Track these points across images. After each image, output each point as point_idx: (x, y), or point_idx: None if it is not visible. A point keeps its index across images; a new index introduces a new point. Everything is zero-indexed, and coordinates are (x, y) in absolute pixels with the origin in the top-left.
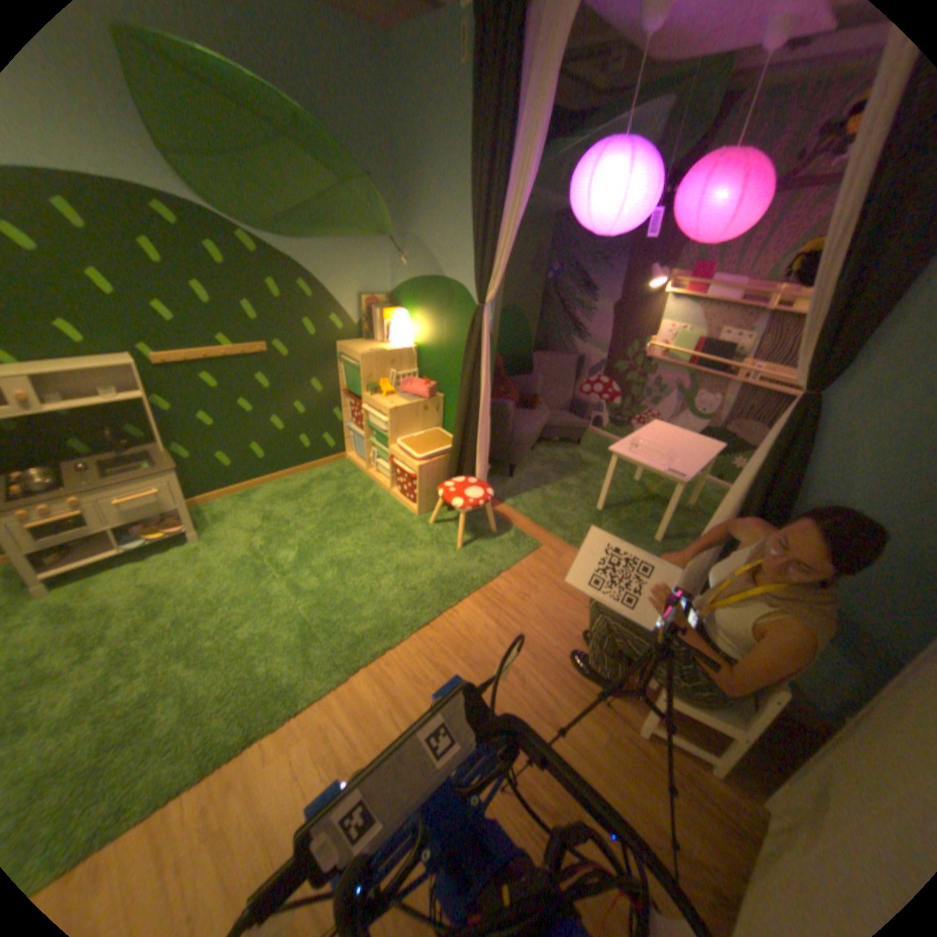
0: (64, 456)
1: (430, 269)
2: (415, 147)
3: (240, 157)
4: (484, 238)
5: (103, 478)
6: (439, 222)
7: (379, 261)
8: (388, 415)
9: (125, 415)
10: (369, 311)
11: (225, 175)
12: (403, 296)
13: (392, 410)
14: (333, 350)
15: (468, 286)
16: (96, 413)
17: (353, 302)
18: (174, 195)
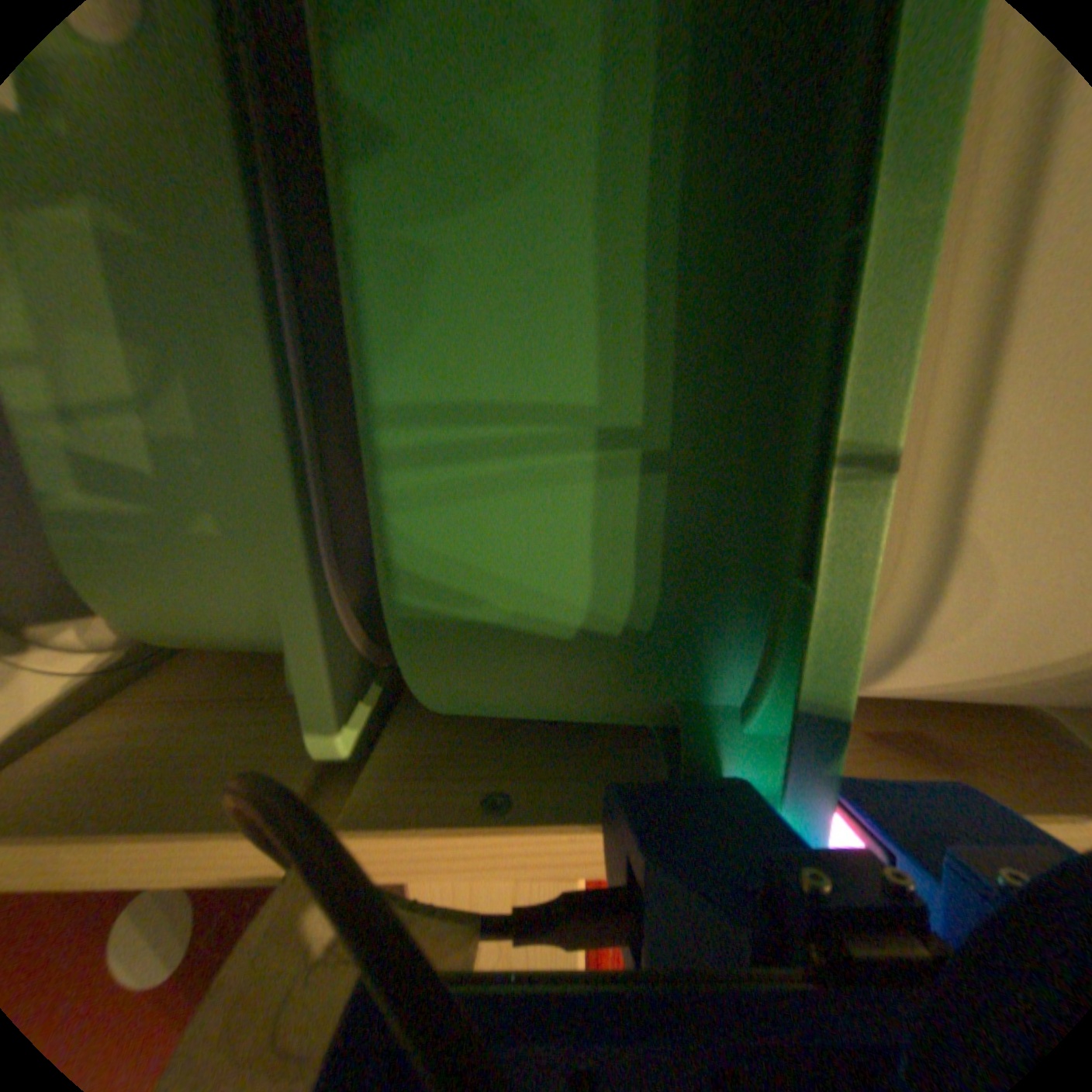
0: None
1: None
2: None
3: None
4: None
5: None
6: None
7: None
8: None
9: None
10: None
11: None
12: None
13: None
14: None
15: None
16: None
17: None
18: None
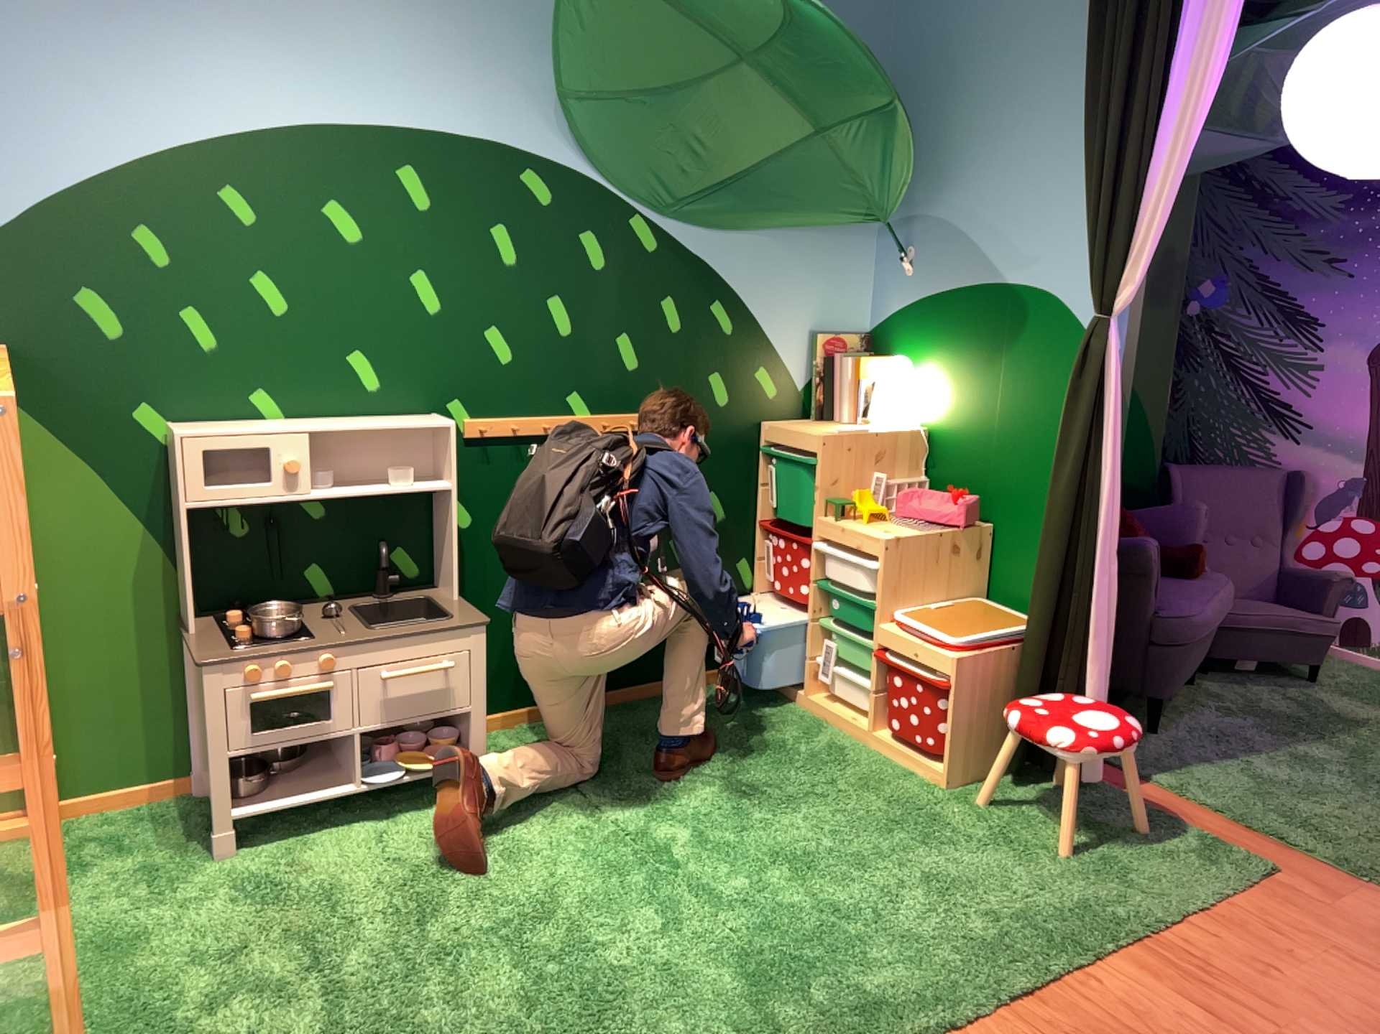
0: (304, 592)
1: (962, 276)
2: (940, 79)
3: (669, 107)
4: (1103, 198)
5: (380, 624)
6: (988, 192)
7: (851, 273)
8: (879, 551)
9: (407, 526)
10: (827, 362)
11: (641, 135)
12: (895, 335)
13: (887, 541)
14: (752, 436)
15: (1053, 296)
16: (369, 519)
17: (798, 347)
18: (561, 167)
